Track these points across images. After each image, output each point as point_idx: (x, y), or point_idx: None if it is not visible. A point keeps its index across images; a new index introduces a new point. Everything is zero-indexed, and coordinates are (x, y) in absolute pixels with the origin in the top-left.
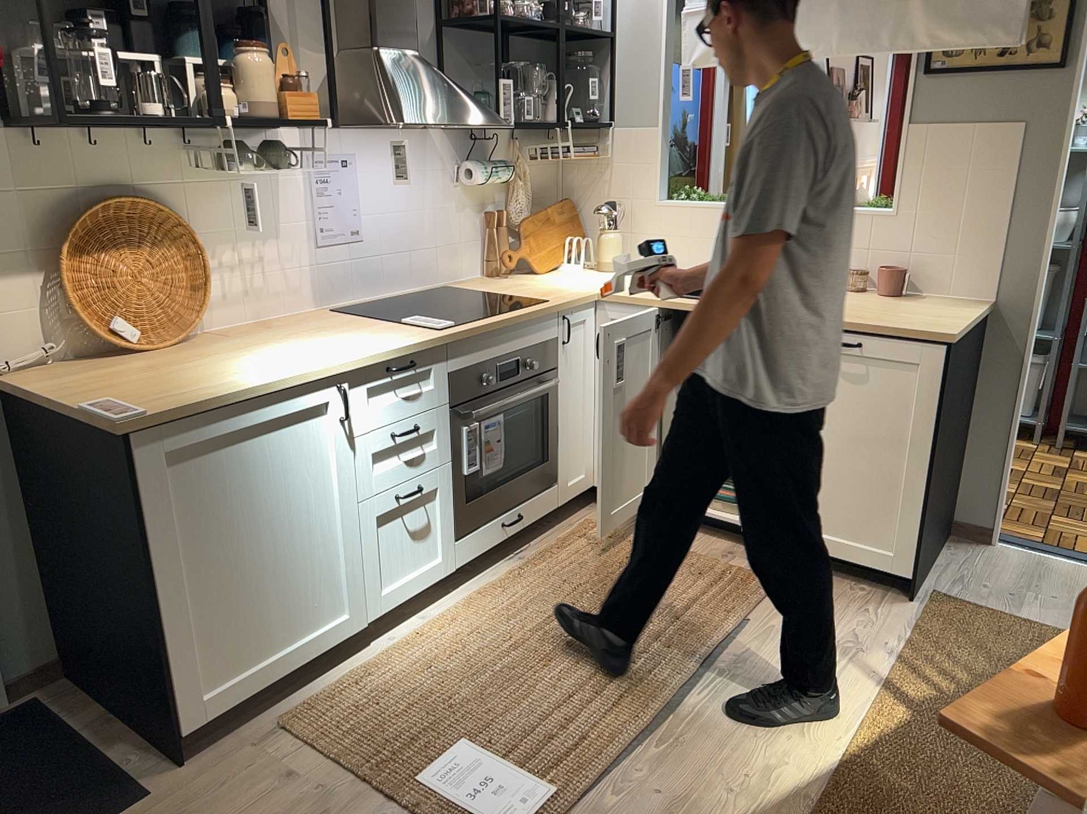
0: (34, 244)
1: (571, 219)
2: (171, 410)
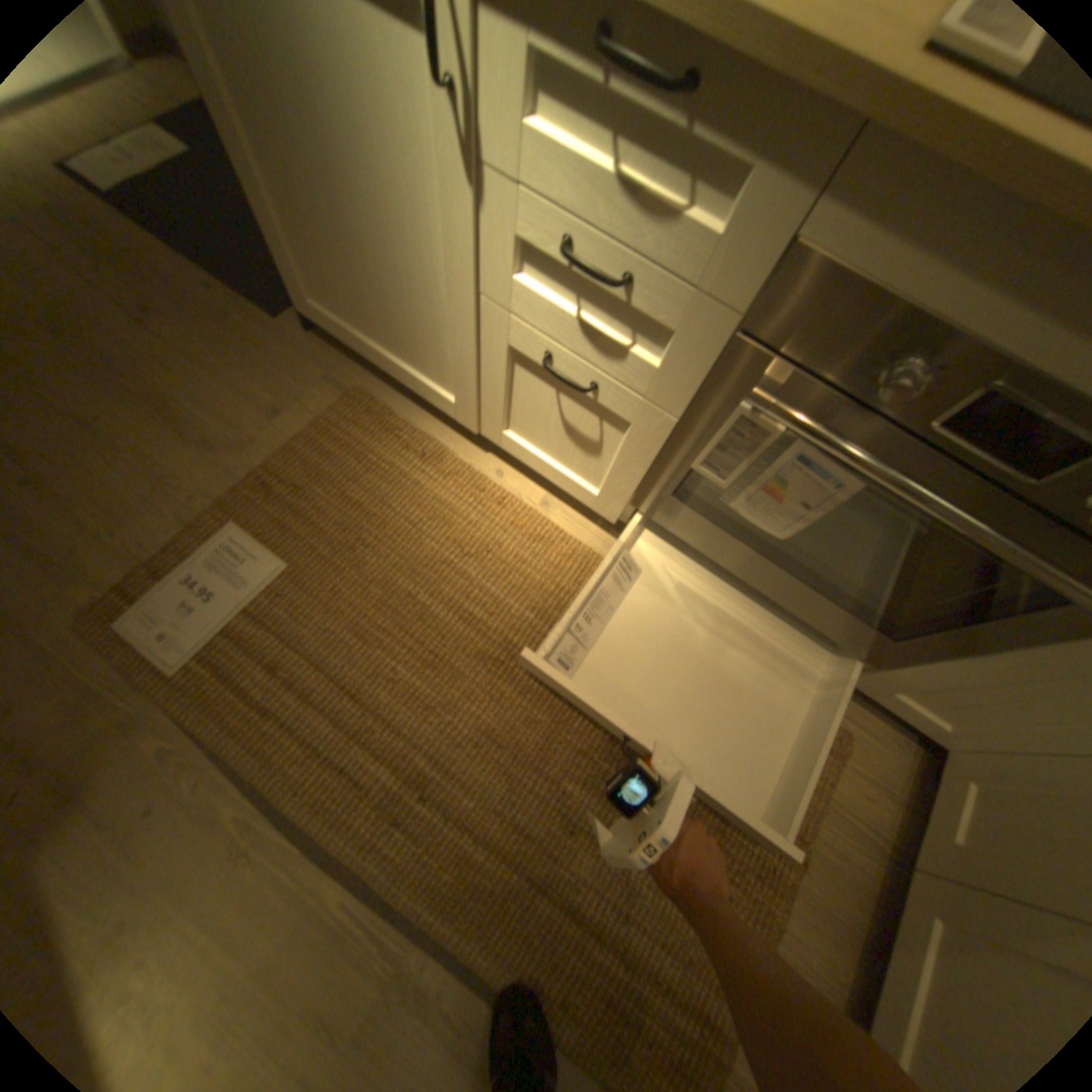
0: None
1: None
2: None
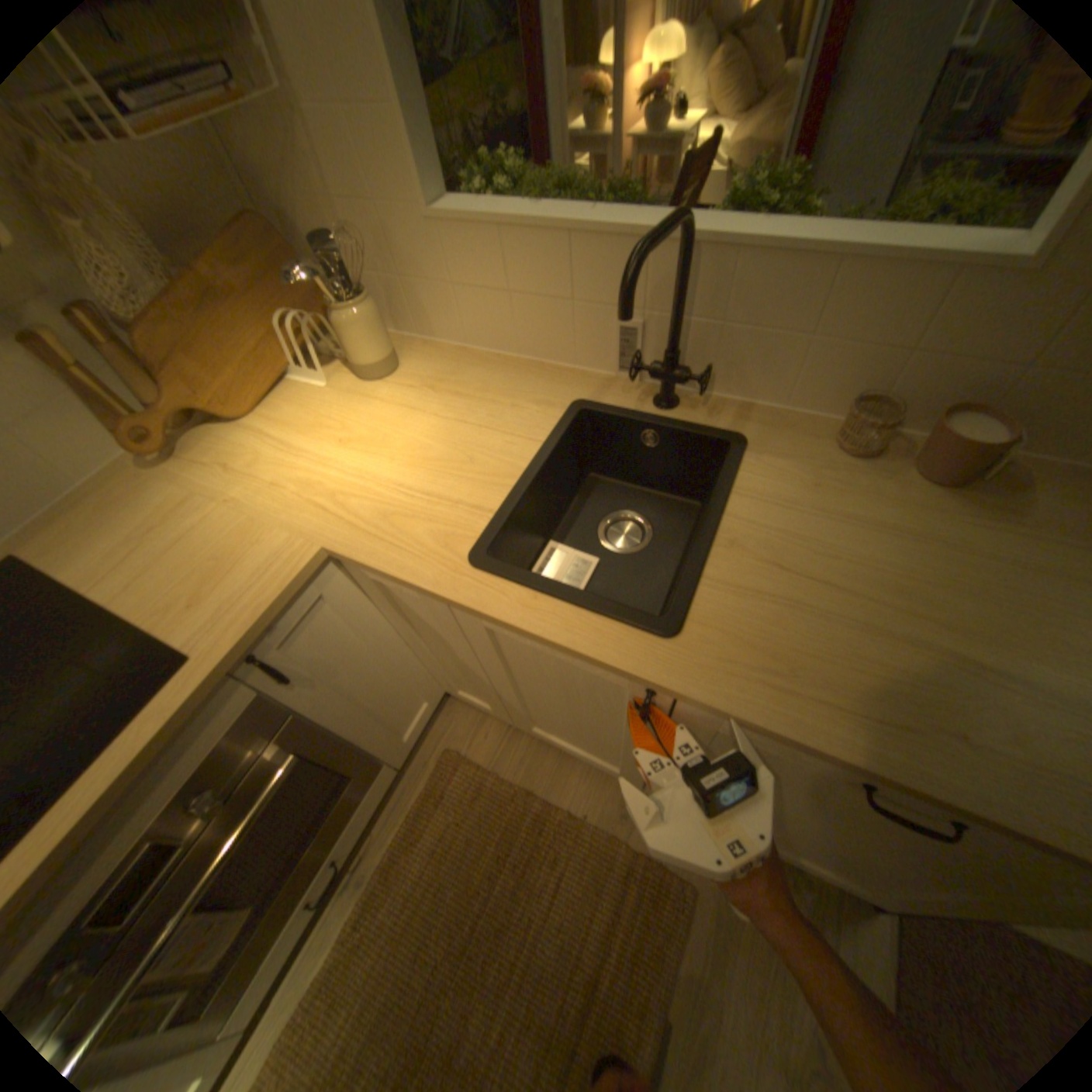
0: None
1: (267, 261)
2: None
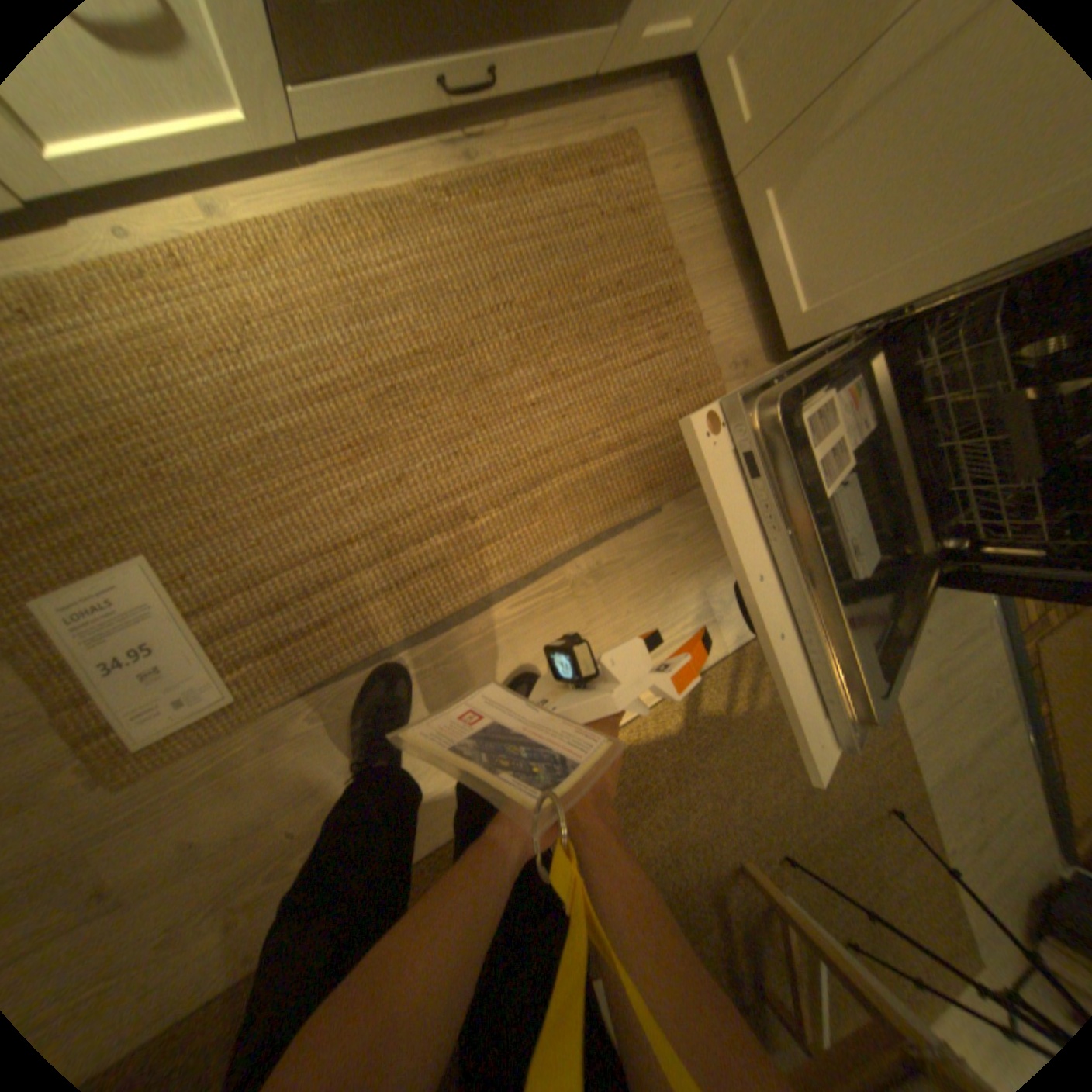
0: None
1: None
2: None
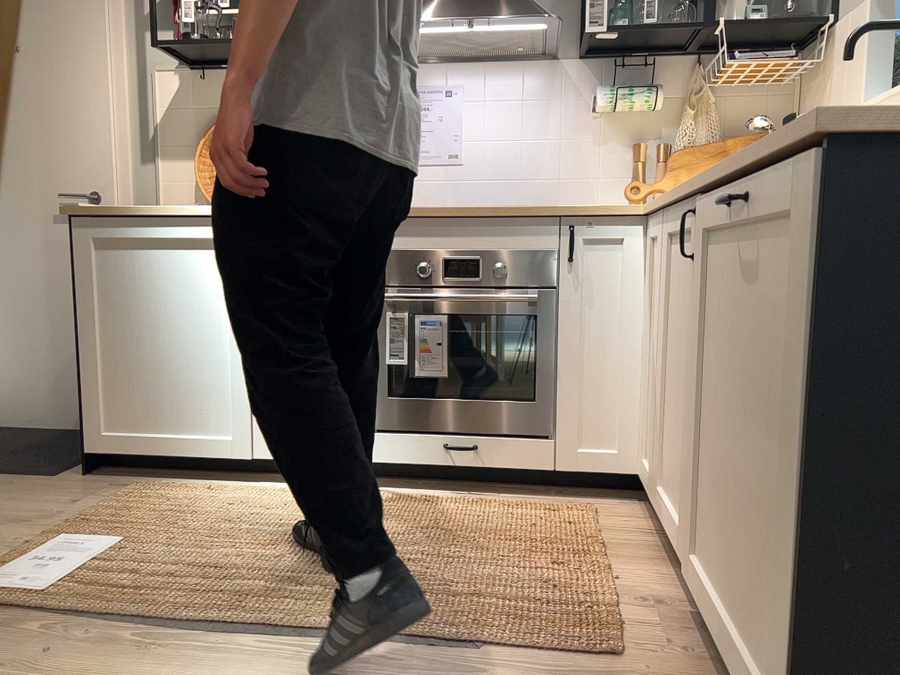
0: (196, 141)
1: None
2: (94, 208)
